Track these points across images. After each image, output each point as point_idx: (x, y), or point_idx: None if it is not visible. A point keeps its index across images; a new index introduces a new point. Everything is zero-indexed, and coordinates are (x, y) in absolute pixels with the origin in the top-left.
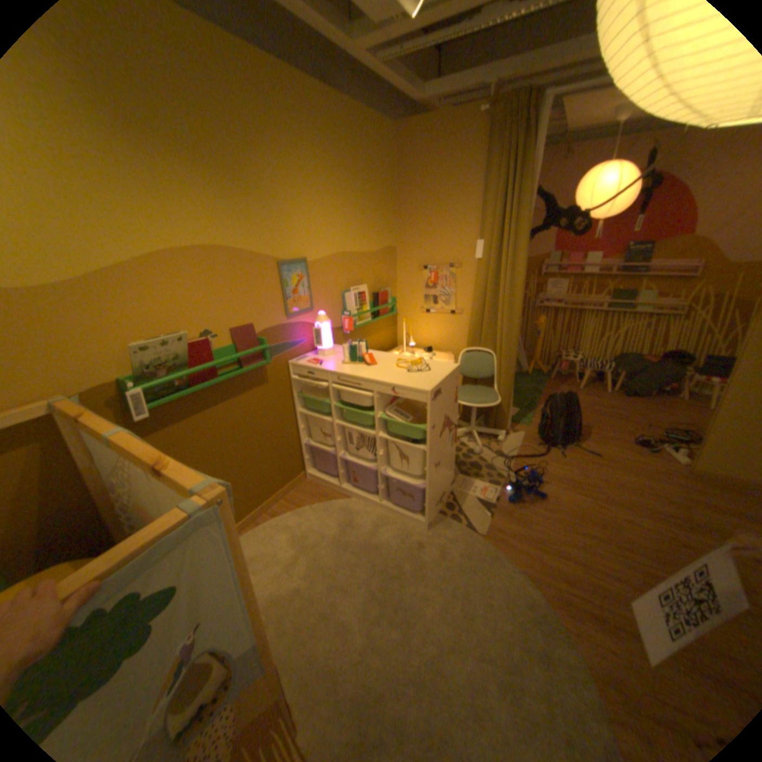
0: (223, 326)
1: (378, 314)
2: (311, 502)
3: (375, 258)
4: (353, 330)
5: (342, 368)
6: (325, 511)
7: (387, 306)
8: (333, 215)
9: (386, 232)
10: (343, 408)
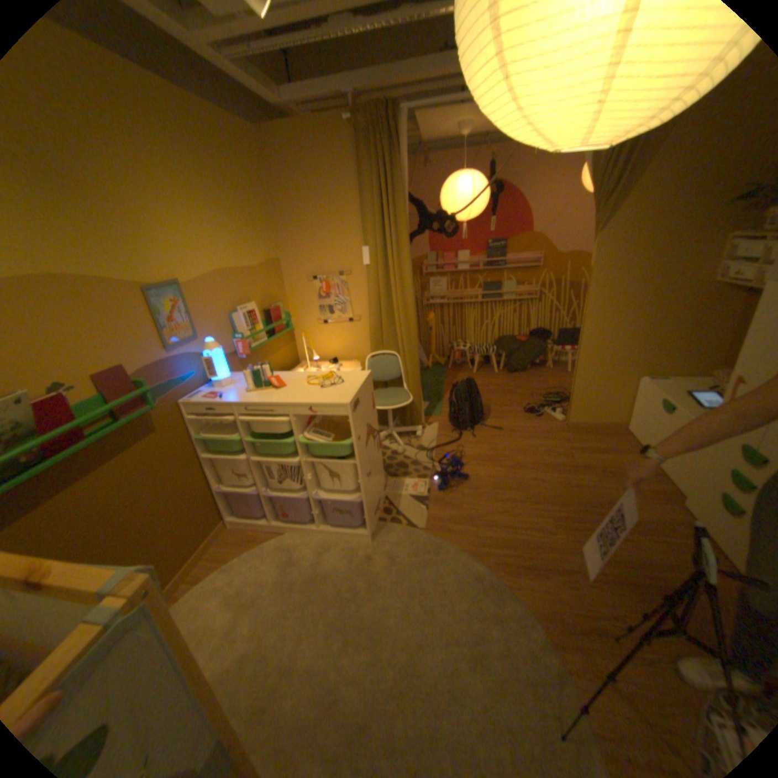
0: (81, 374)
1: (274, 332)
2: (239, 553)
3: (259, 273)
4: (250, 354)
5: (249, 397)
6: (258, 557)
7: (282, 322)
8: (201, 229)
9: (266, 244)
10: (257, 440)
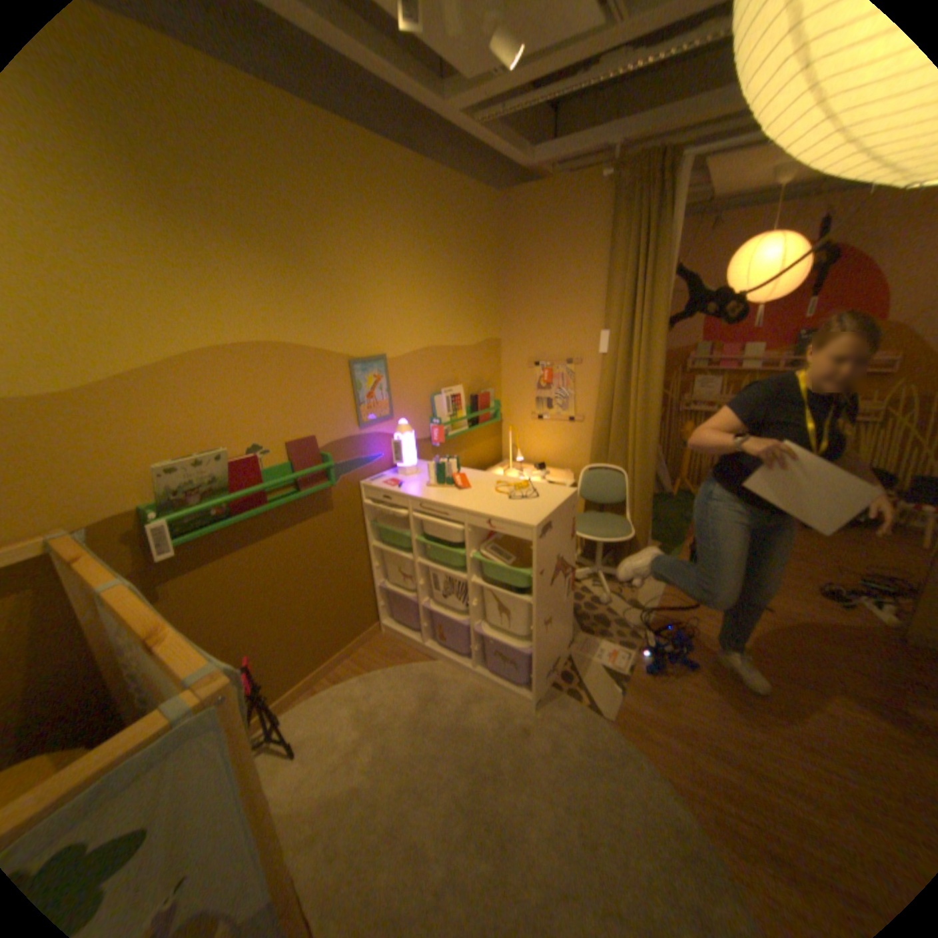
0: (278, 439)
1: (477, 421)
2: (385, 665)
3: (474, 353)
4: (444, 442)
5: (427, 492)
6: (402, 678)
7: (489, 411)
8: (420, 303)
9: (488, 321)
10: (427, 542)
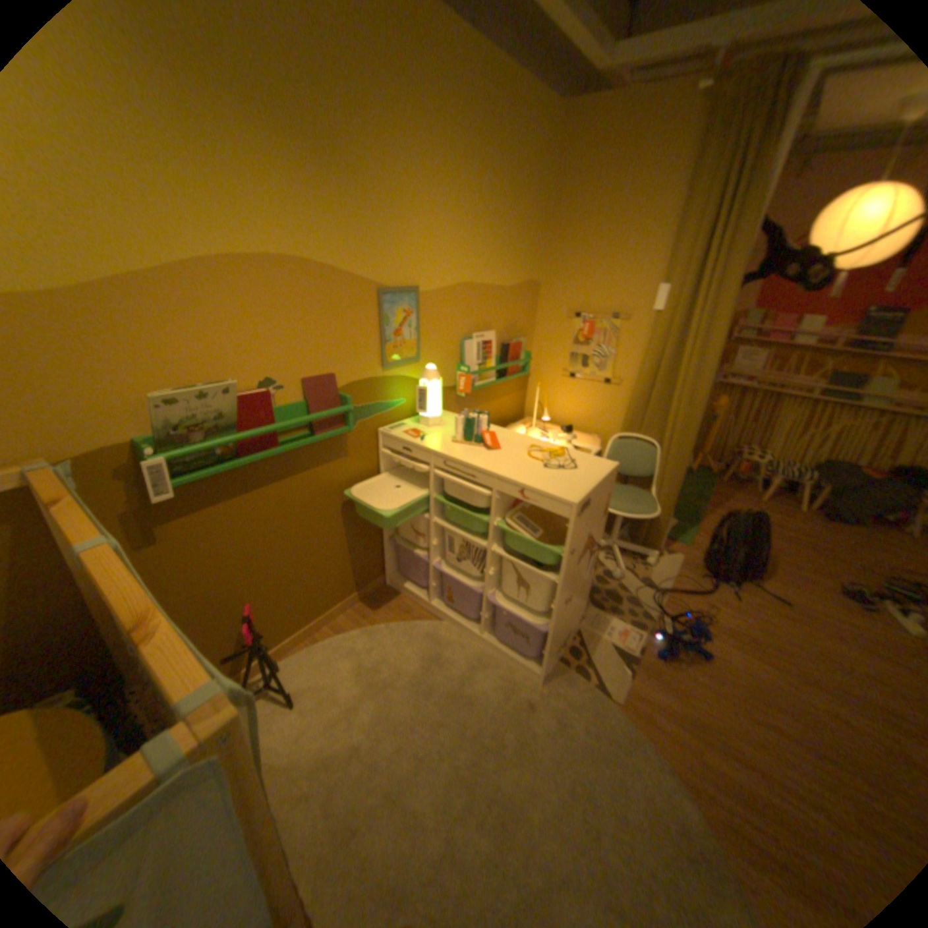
0: (293, 374)
1: (505, 372)
2: (388, 619)
3: (510, 295)
4: (470, 393)
5: (452, 449)
6: (406, 635)
7: (519, 362)
8: (461, 229)
9: (530, 260)
10: (445, 501)
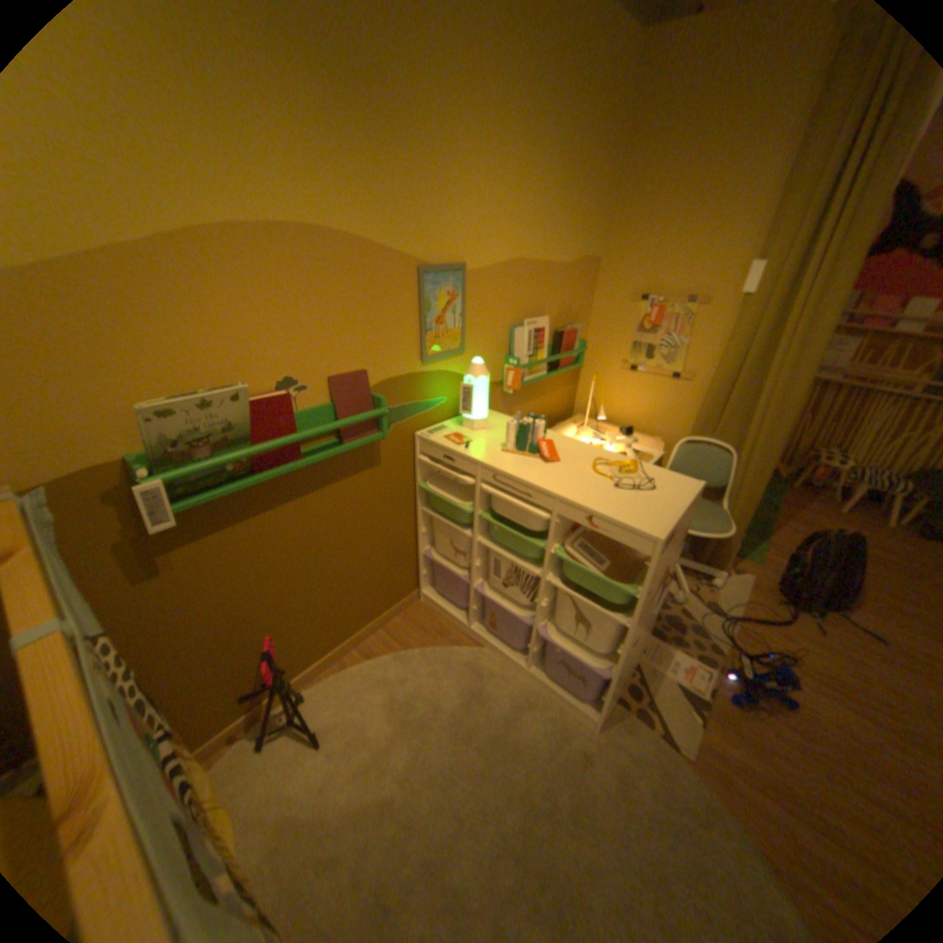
0: (319, 372)
1: (557, 364)
2: (423, 643)
3: (568, 274)
4: (519, 390)
5: (503, 460)
6: (443, 663)
7: (574, 353)
8: (518, 193)
9: (592, 232)
10: (491, 519)
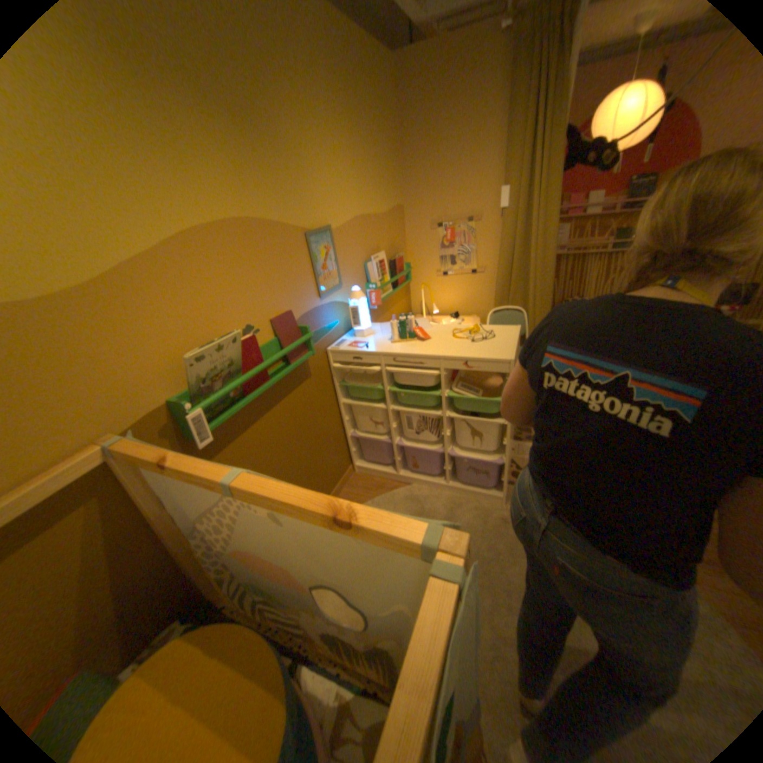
0: (264, 317)
1: (396, 283)
2: (370, 496)
3: (387, 220)
4: (381, 304)
5: (395, 348)
6: (390, 503)
7: (405, 273)
8: (348, 172)
9: (394, 188)
10: (395, 391)
